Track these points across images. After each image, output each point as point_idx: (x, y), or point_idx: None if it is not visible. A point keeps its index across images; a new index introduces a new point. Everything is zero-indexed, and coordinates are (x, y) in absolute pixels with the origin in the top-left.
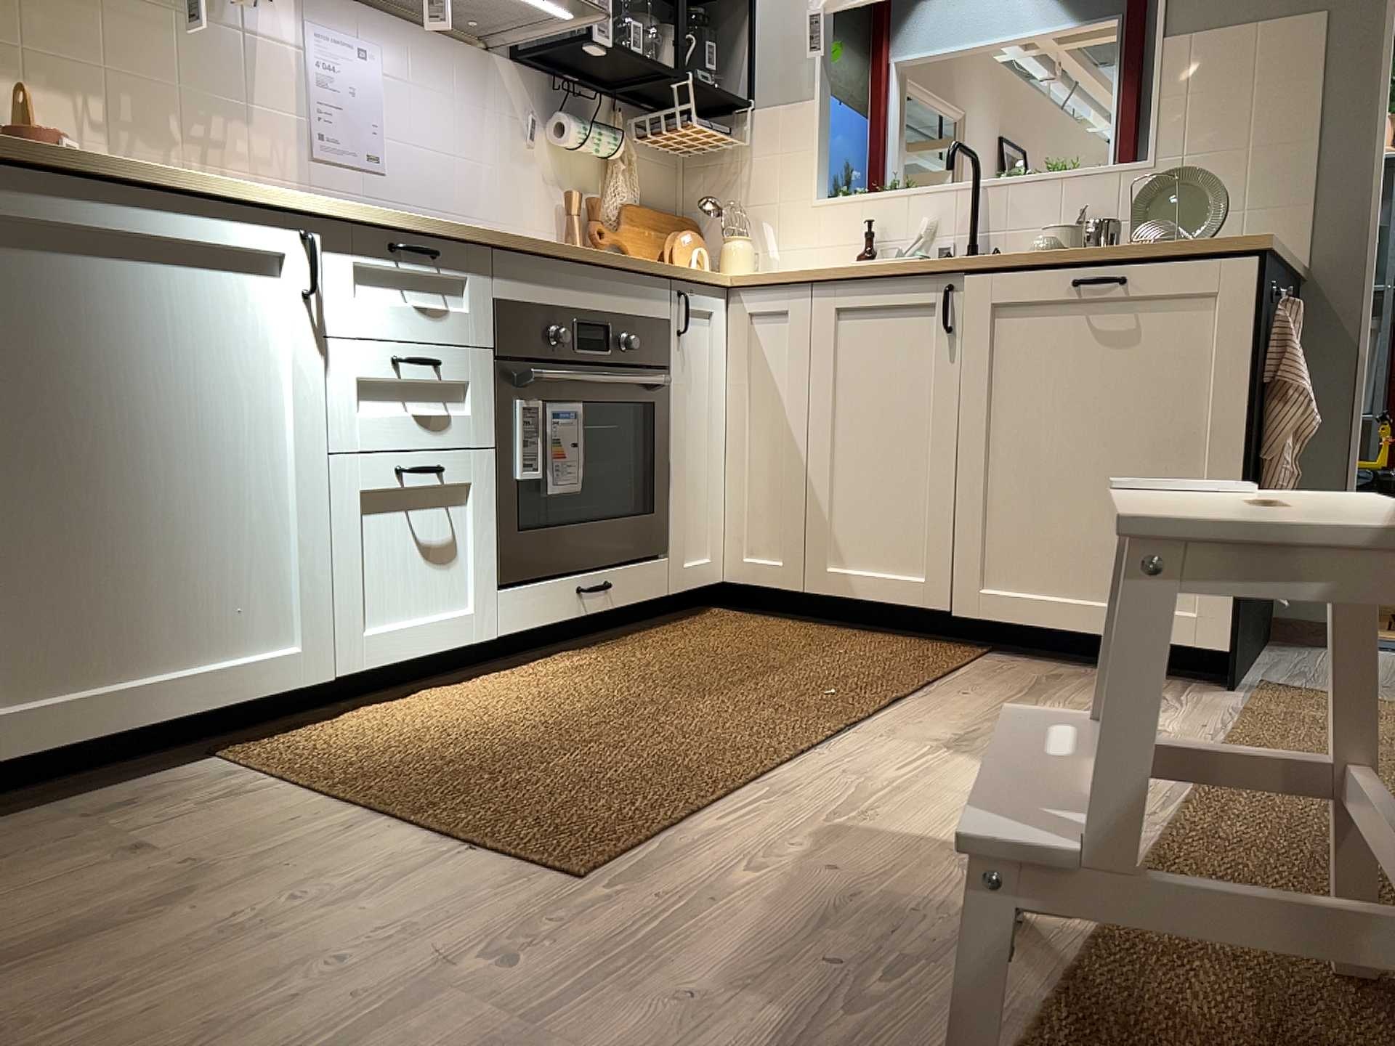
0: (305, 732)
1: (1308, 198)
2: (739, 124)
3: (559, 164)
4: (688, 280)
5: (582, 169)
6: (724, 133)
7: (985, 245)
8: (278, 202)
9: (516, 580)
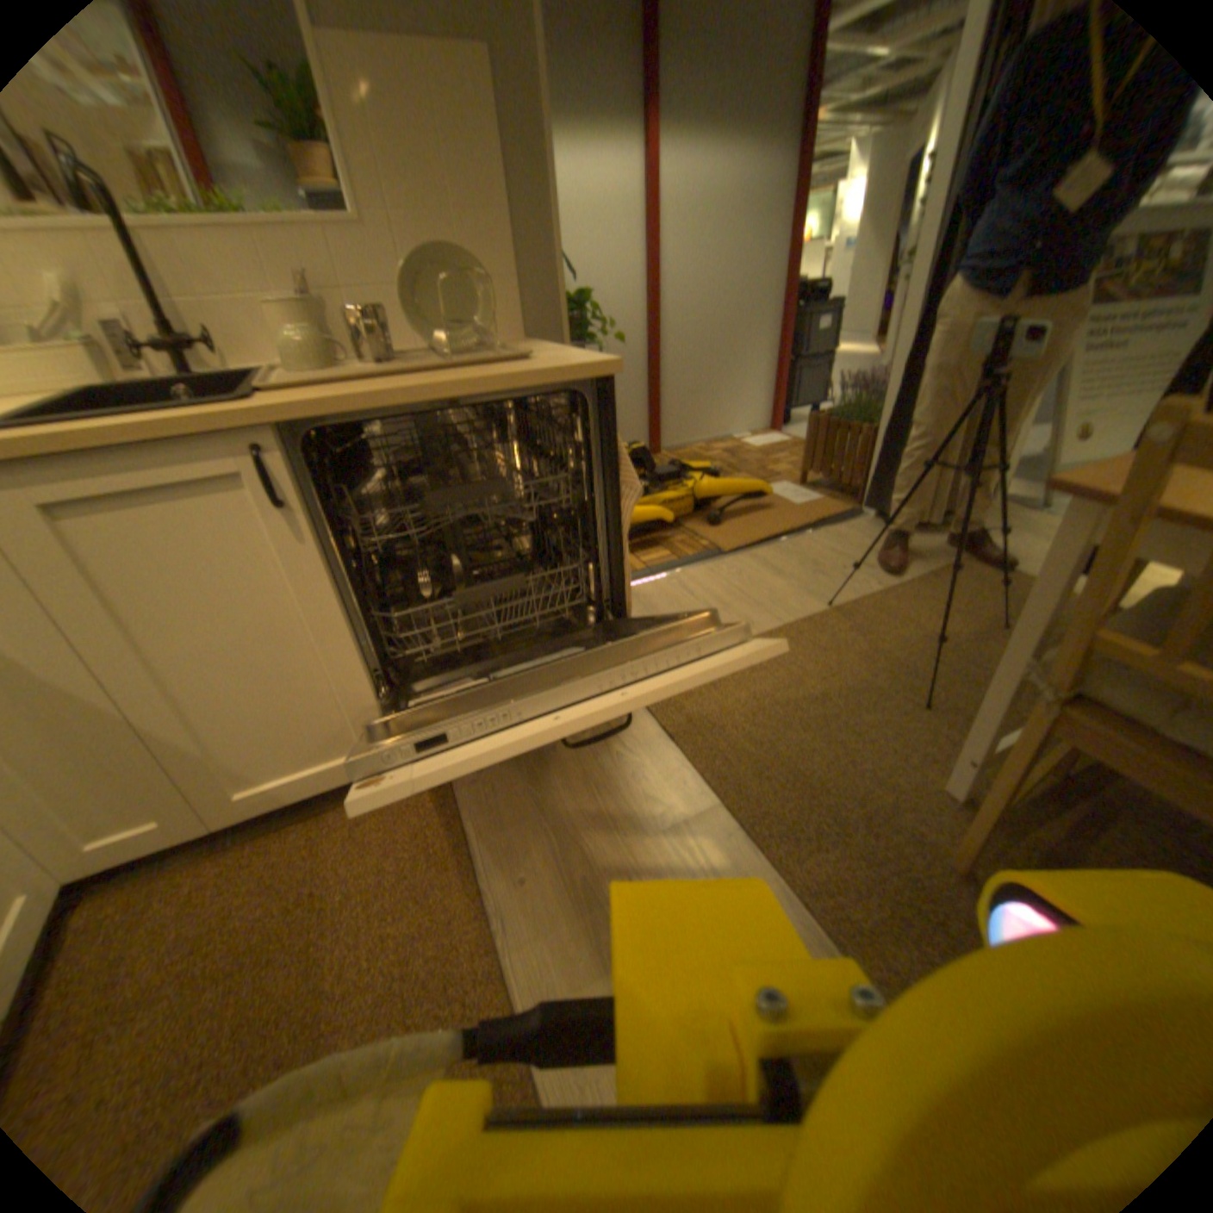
0: None
1: (519, 269)
2: None
3: None
4: None
5: None
6: None
7: (181, 318)
8: None
9: None
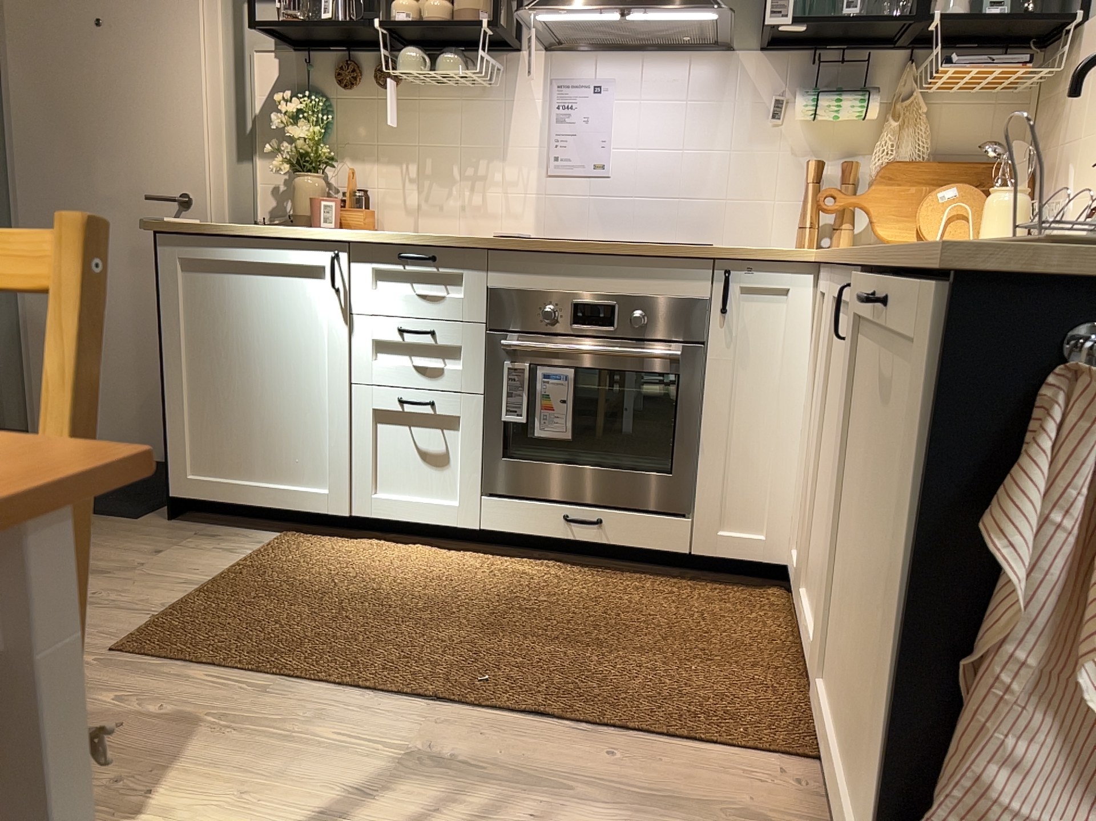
0: (331, 541)
1: None
2: (1071, 42)
3: (812, 132)
4: (741, 262)
5: (848, 133)
6: (1012, 65)
7: None
8: (316, 236)
9: (516, 497)
